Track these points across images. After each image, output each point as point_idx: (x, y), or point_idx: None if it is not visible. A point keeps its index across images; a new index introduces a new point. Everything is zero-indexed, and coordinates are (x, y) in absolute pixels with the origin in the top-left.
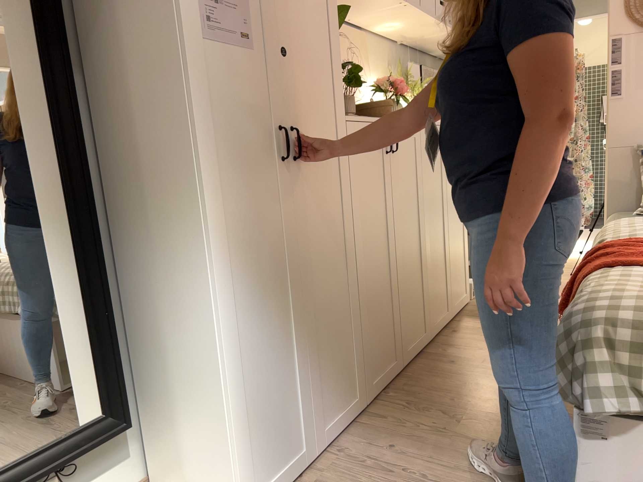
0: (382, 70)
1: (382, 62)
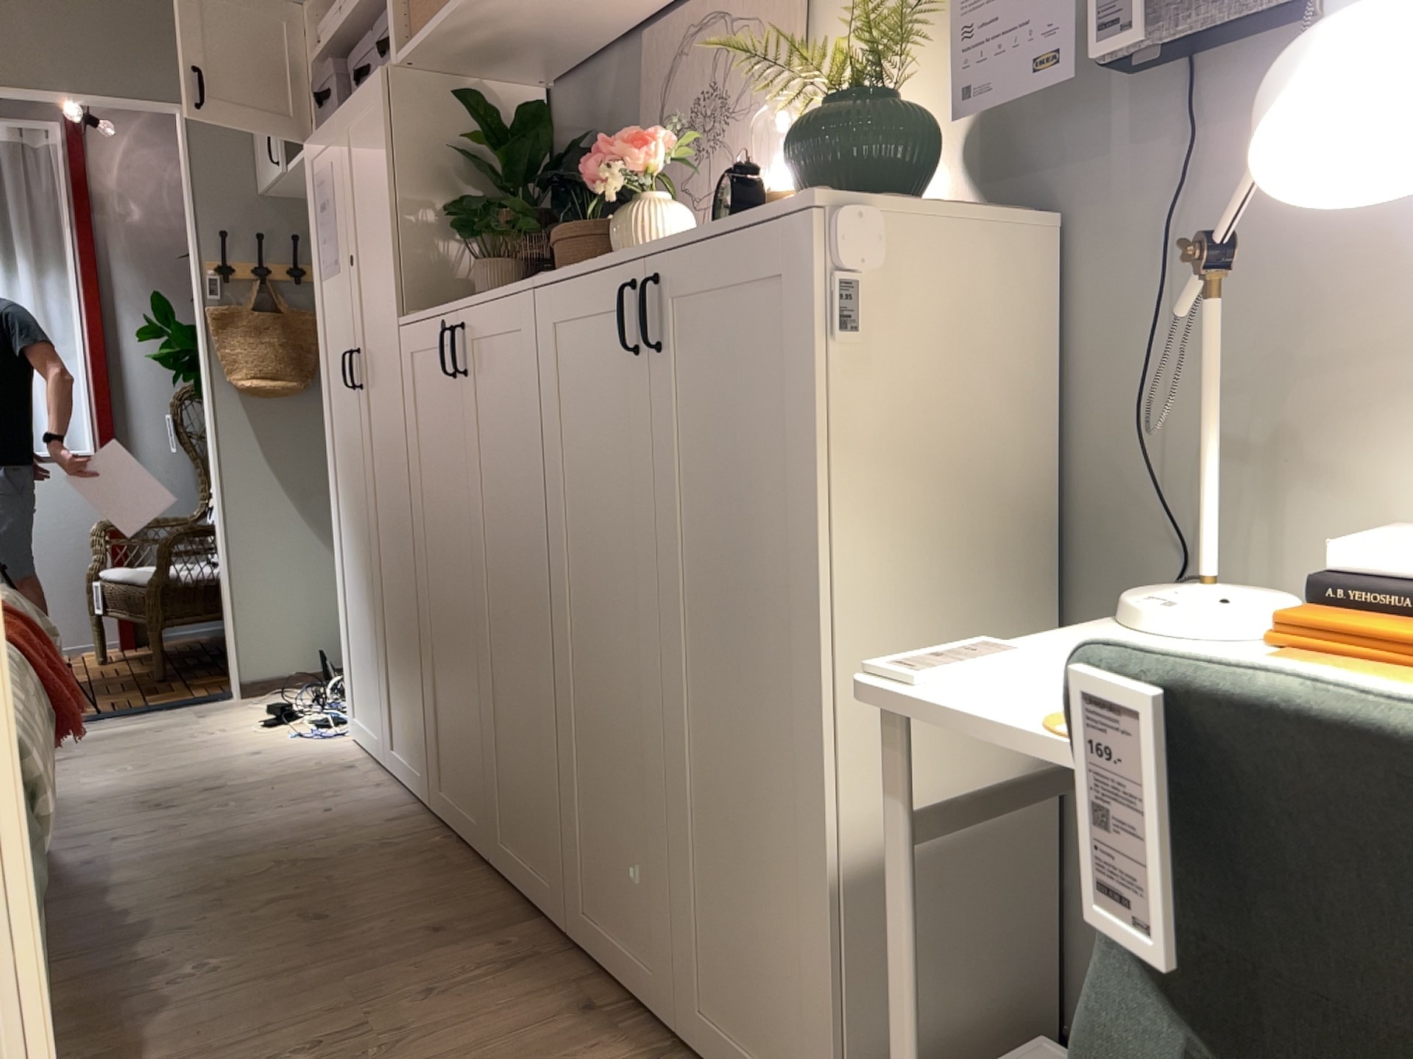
0: None
1: None
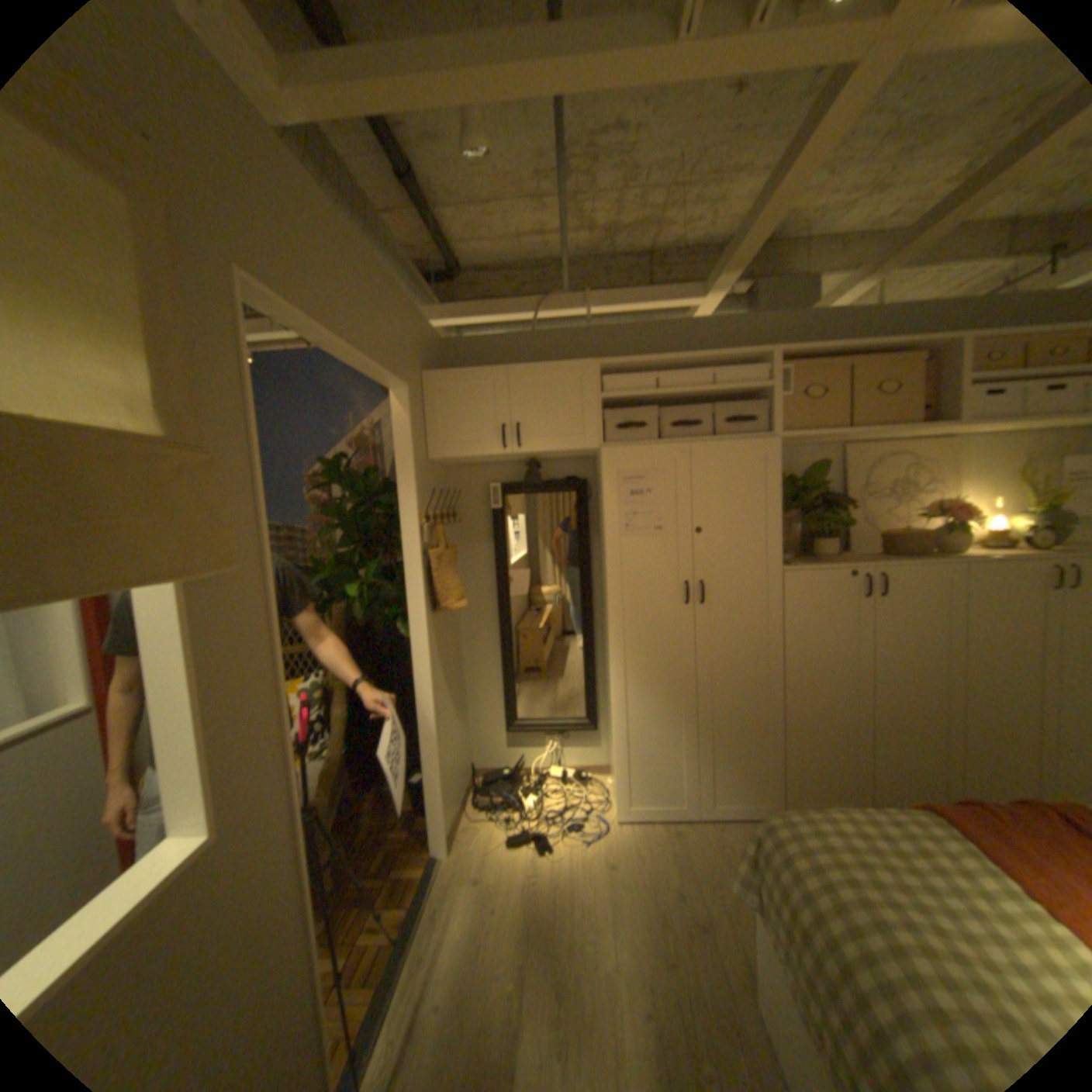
0: (1005, 472)
1: (1005, 463)
